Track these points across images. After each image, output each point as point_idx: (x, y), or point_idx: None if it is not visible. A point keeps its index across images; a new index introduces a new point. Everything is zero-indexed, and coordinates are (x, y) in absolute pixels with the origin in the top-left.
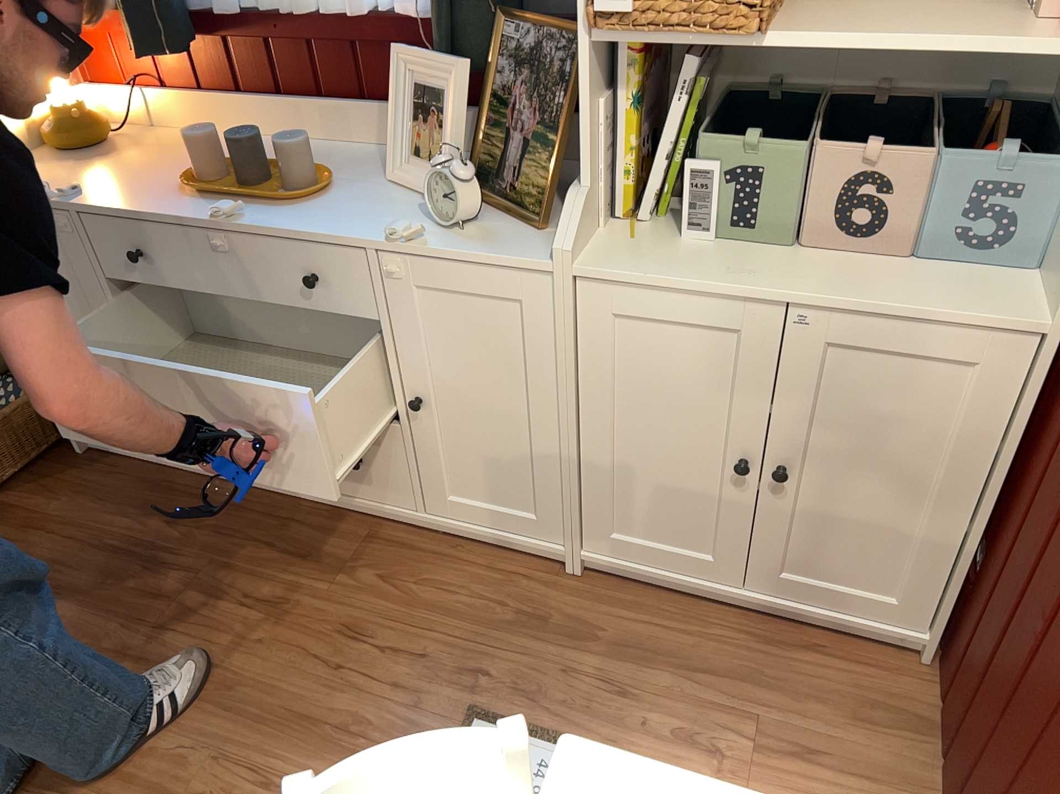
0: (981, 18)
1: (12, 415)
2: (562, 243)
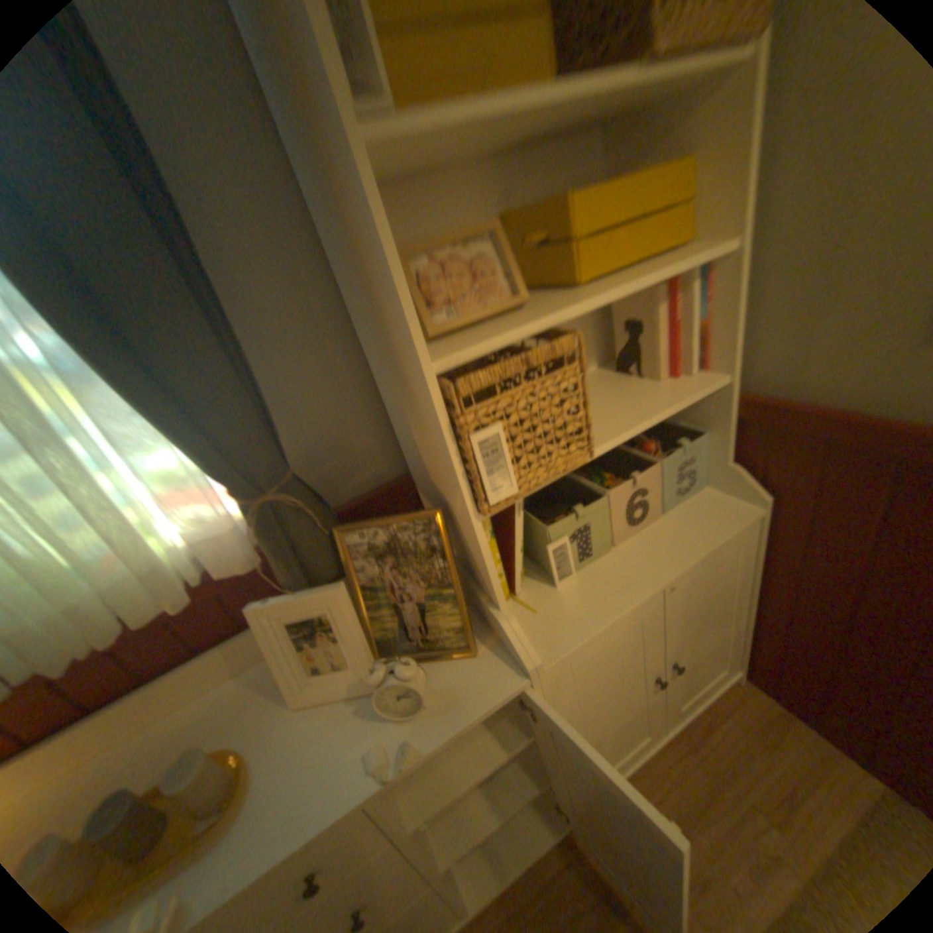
0: (624, 382)
1: None
2: (528, 660)
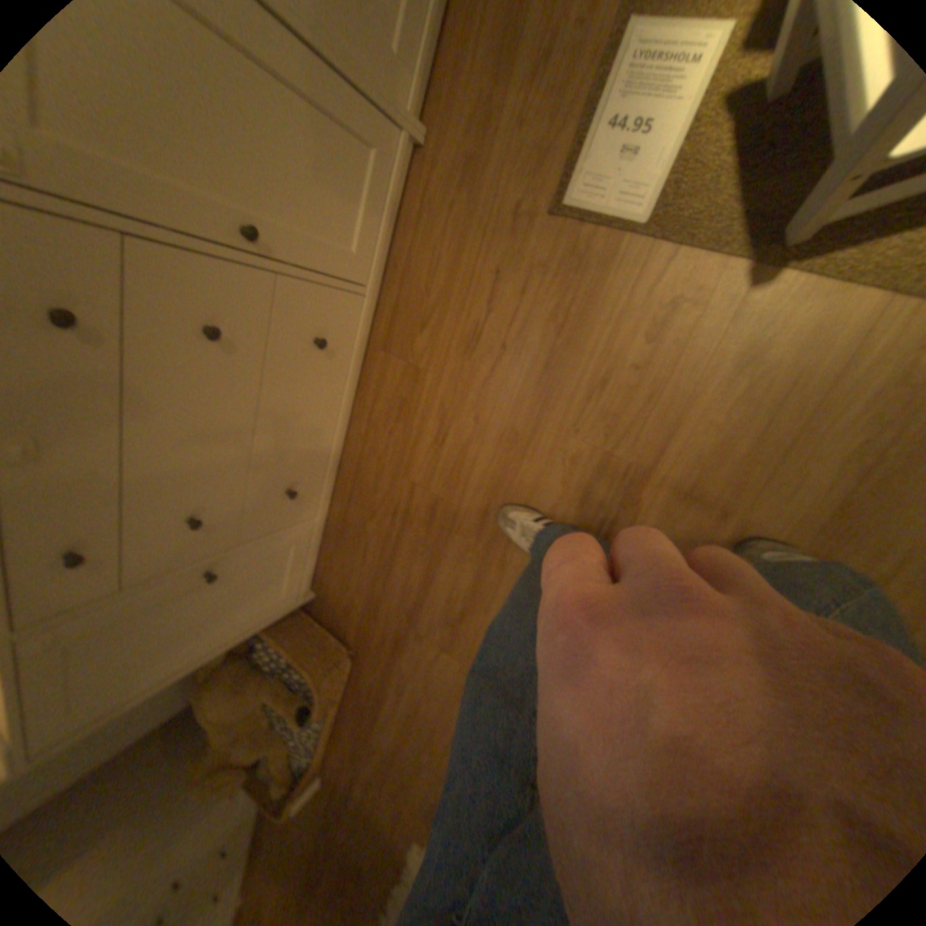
0: None
1: (281, 654)
2: None
